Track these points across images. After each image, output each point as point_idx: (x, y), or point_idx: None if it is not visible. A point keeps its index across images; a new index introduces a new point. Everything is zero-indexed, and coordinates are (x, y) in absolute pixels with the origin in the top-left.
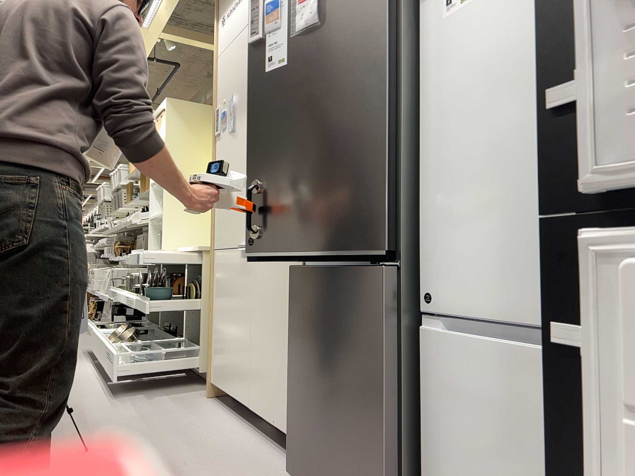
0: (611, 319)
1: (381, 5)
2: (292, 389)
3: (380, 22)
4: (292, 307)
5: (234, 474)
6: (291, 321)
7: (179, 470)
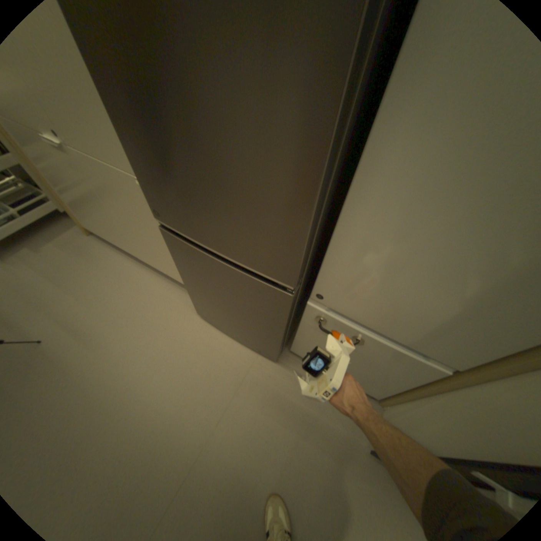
0: None
1: None
2: (190, 289)
3: None
4: (174, 253)
5: (163, 318)
6: (178, 261)
7: (126, 330)
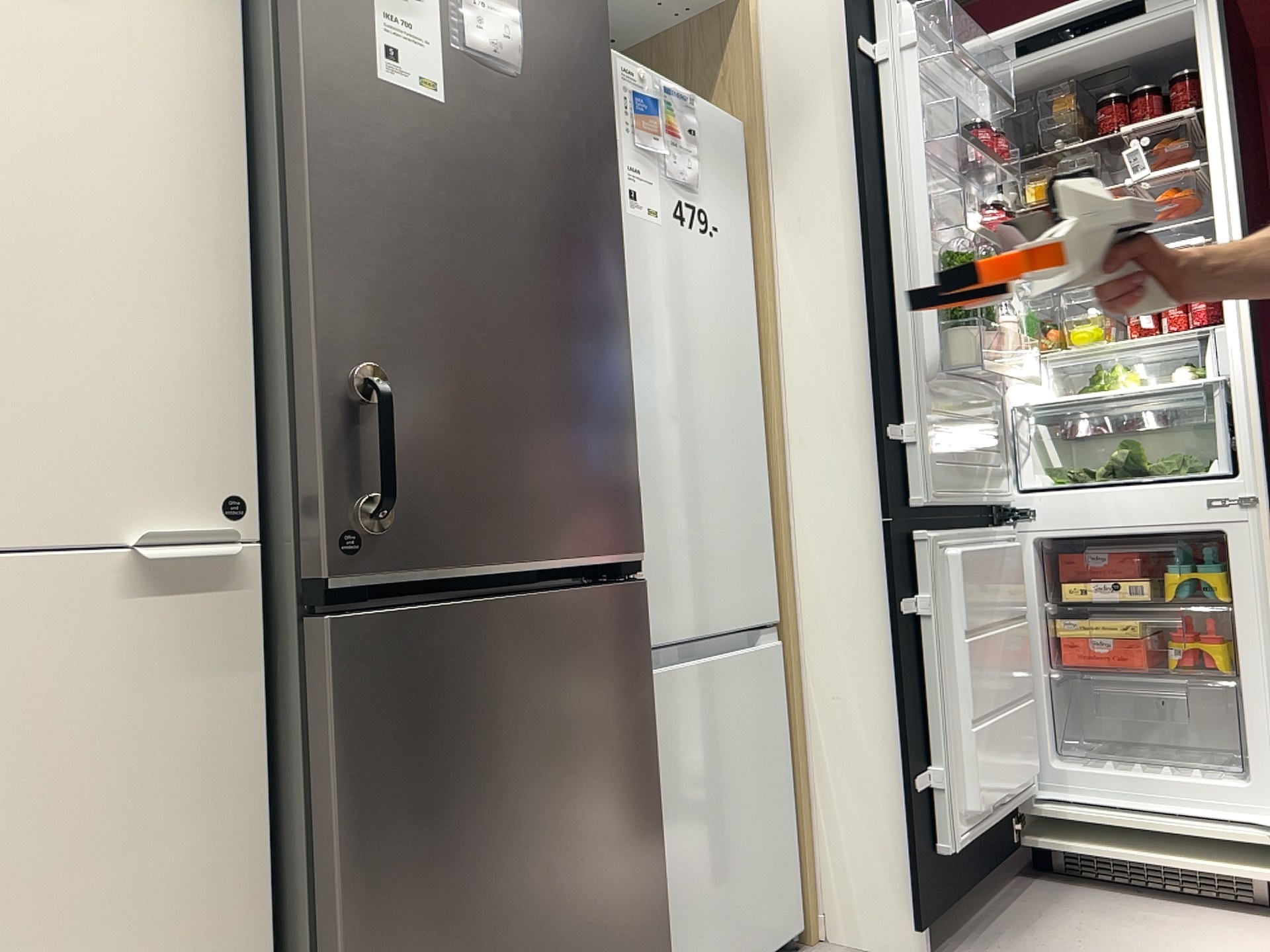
0: (936, 581)
1: (609, 127)
2: None
3: (610, 156)
4: (351, 746)
5: None
6: (353, 790)
7: None
